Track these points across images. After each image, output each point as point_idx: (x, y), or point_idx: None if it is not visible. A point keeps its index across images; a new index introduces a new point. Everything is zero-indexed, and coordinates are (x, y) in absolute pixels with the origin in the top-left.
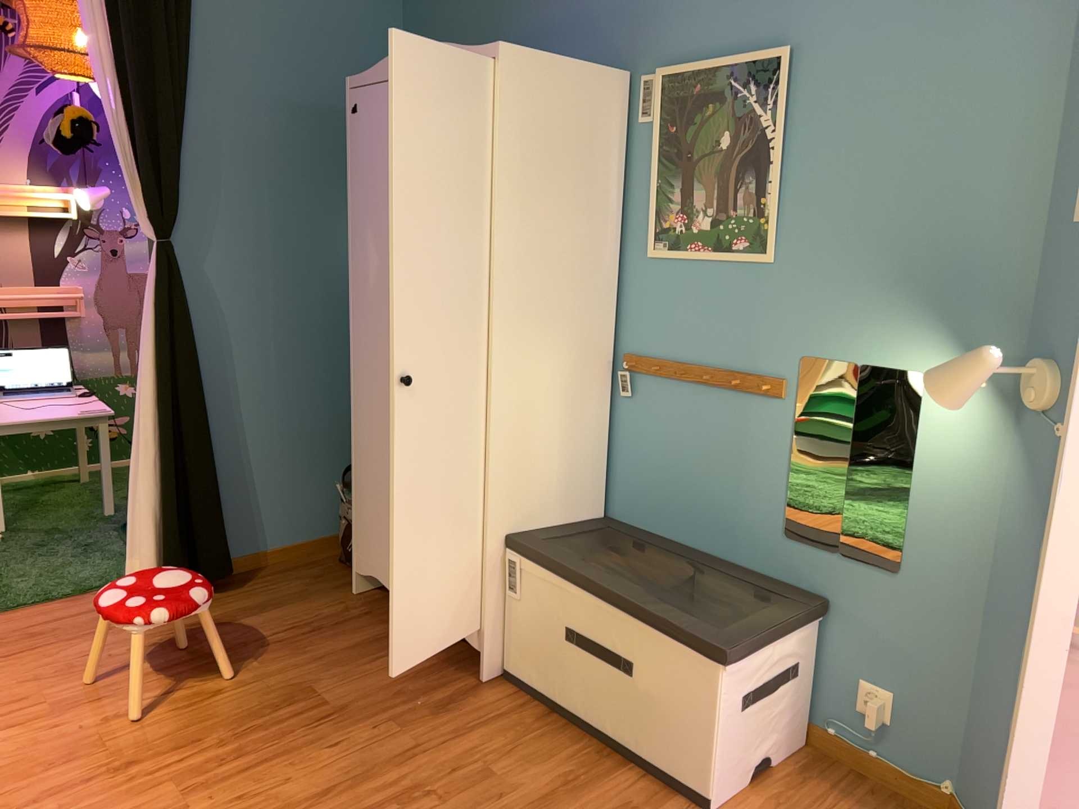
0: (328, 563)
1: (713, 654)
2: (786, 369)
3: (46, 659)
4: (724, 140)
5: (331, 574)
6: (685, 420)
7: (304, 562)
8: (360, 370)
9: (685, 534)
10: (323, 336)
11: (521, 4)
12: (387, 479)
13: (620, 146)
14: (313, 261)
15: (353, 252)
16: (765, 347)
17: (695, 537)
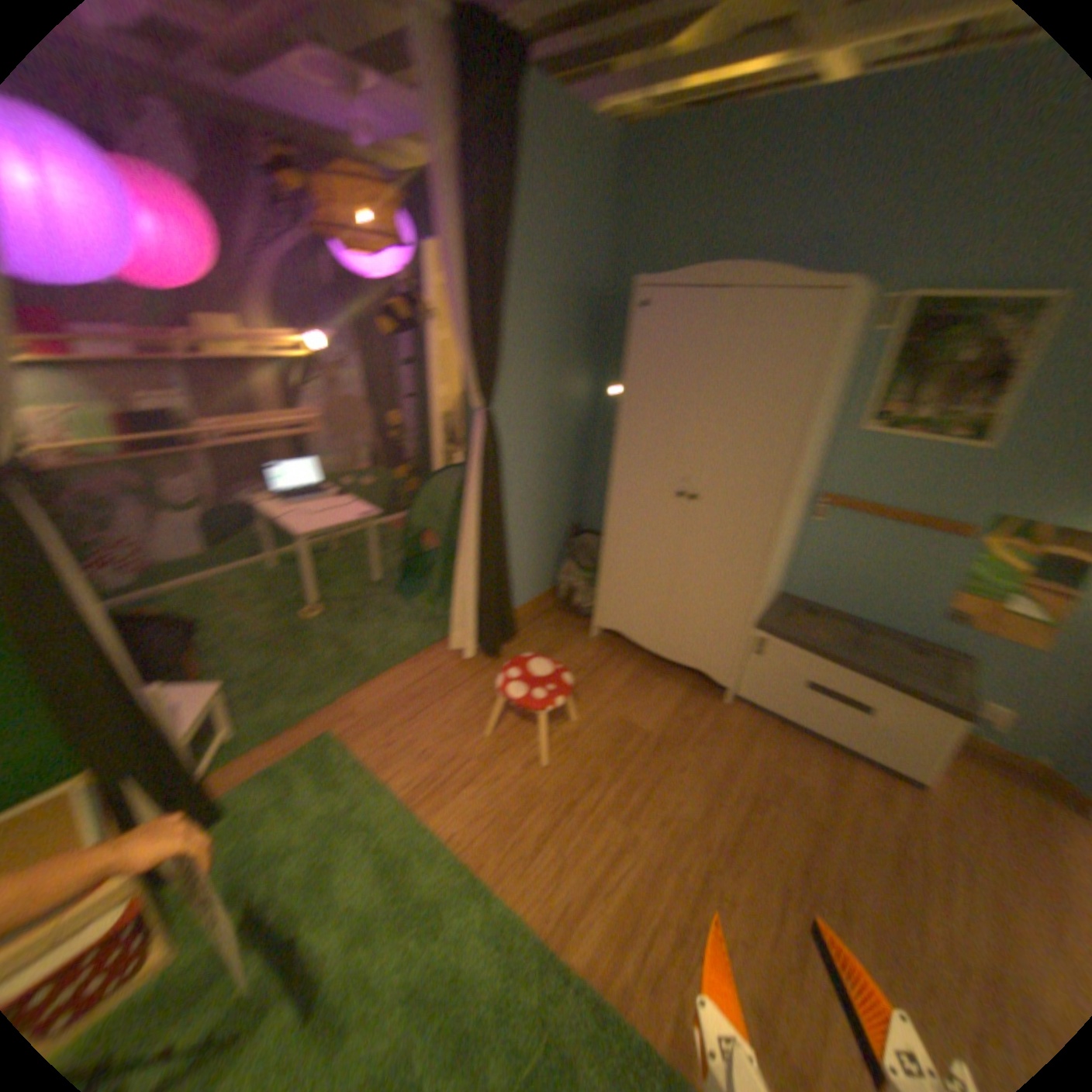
0: (558, 612)
1: (967, 717)
2: (982, 520)
3: (443, 717)
4: (969, 353)
5: (568, 621)
6: (872, 541)
7: (542, 612)
8: (624, 500)
9: (855, 609)
10: (555, 462)
11: (761, 211)
12: (645, 575)
13: (860, 346)
14: (555, 409)
15: (628, 416)
16: (965, 503)
17: (864, 611)
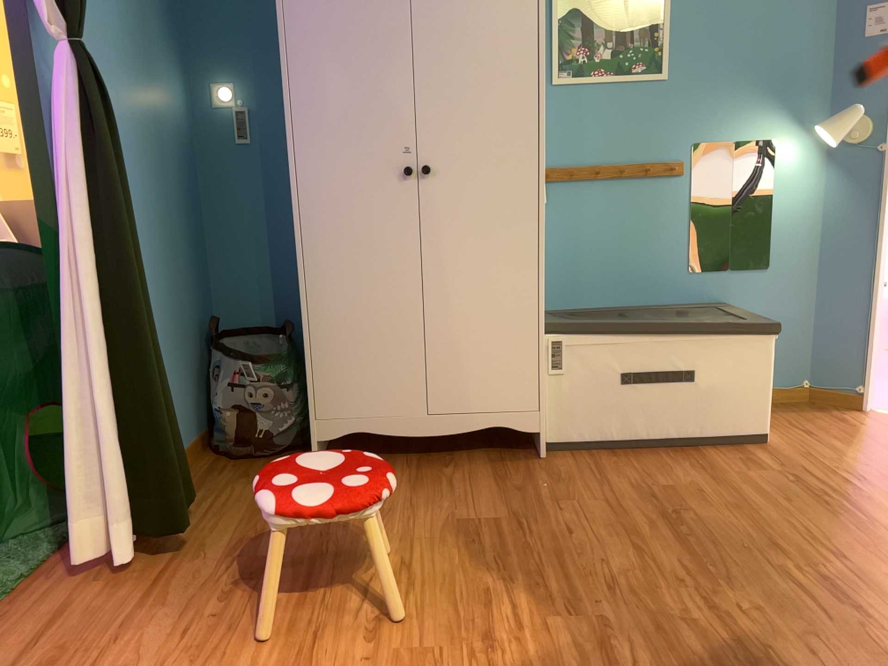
0: (230, 459)
1: (769, 329)
2: (681, 154)
3: (128, 658)
4: None
5: (255, 463)
6: (598, 210)
7: (202, 467)
8: (315, 211)
9: (606, 298)
10: (165, 202)
11: None
12: (376, 317)
13: None
14: (149, 108)
15: (293, 80)
16: (663, 142)
17: (615, 297)
